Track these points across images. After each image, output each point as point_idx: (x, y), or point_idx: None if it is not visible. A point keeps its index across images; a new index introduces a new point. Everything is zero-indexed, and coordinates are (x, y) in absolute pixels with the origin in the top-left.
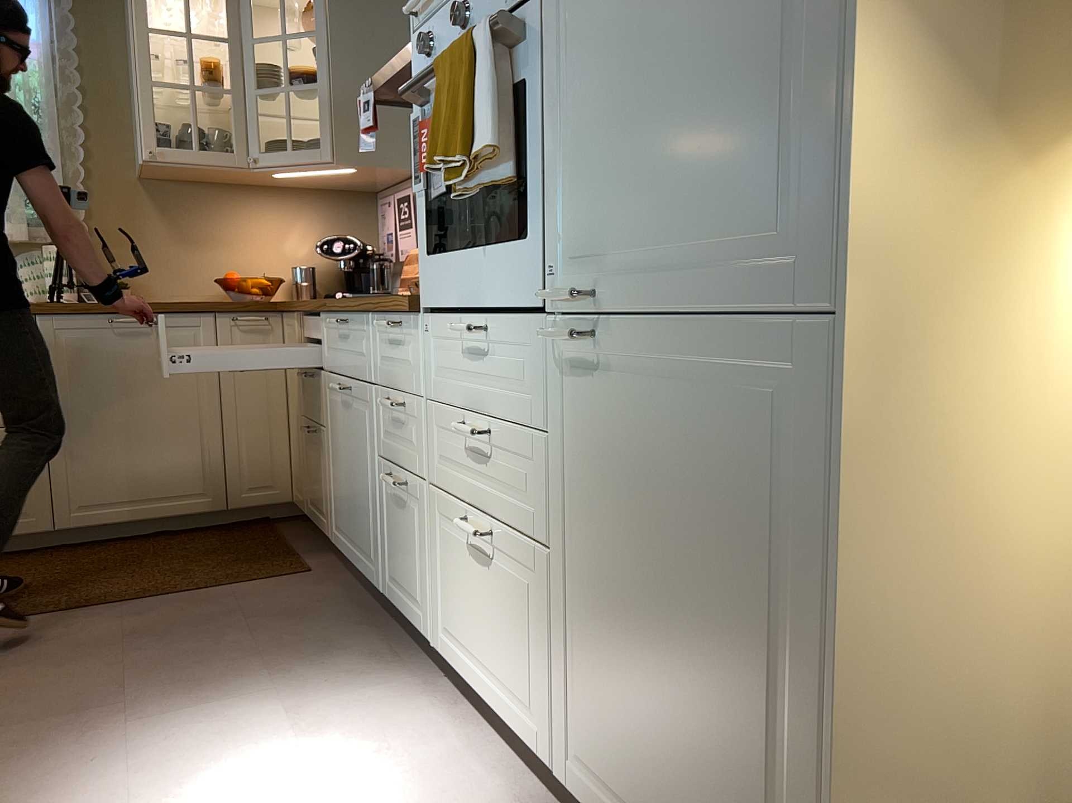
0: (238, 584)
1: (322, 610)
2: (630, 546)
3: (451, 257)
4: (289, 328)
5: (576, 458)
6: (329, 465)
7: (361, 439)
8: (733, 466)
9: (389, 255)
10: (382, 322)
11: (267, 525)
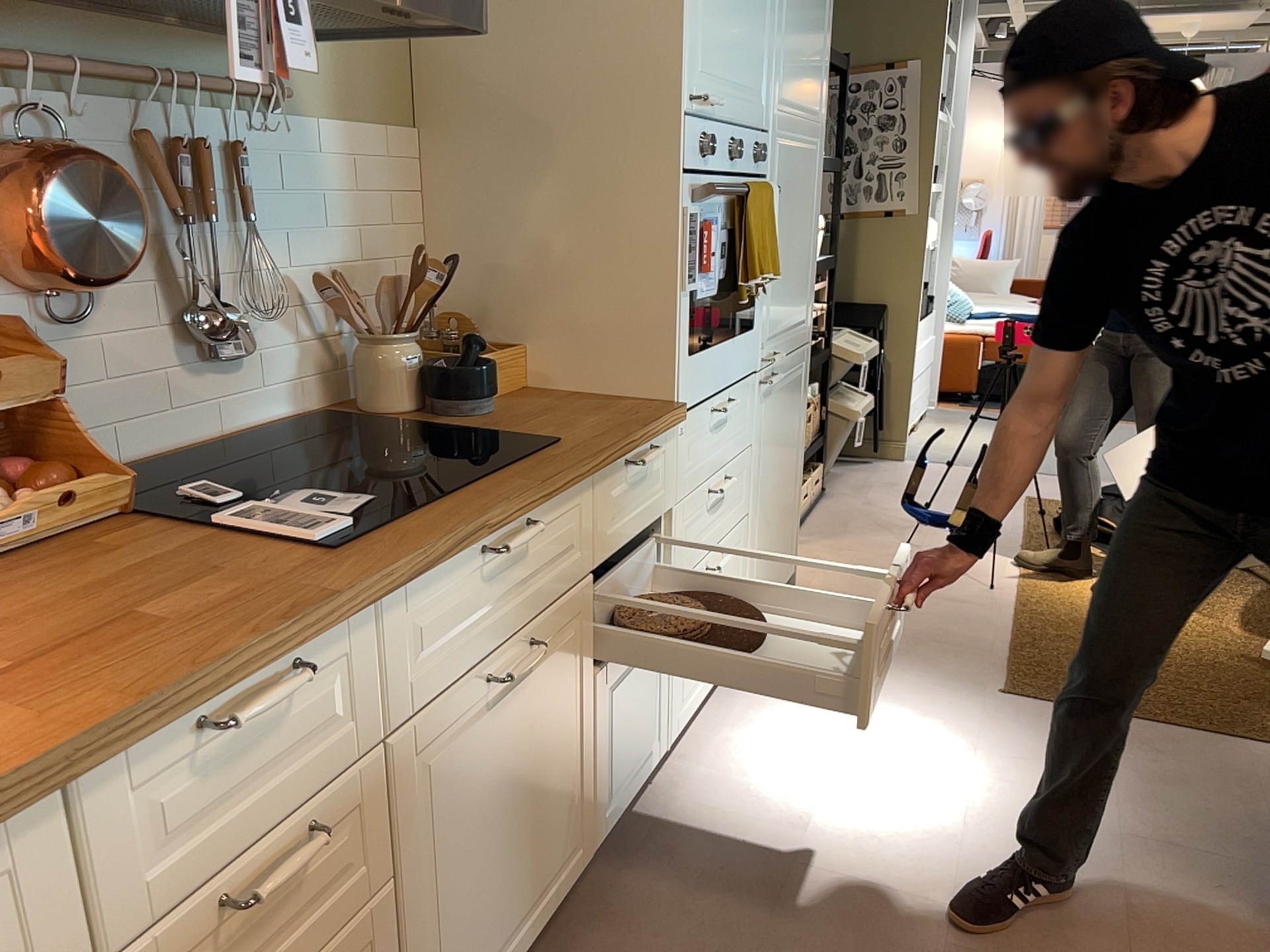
0: None
1: None
2: (774, 466)
3: (709, 353)
4: None
5: (761, 445)
6: (414, 936)
7: (554, 698)
8: (794, 403)
9: None
10: (618, 466)
11: None
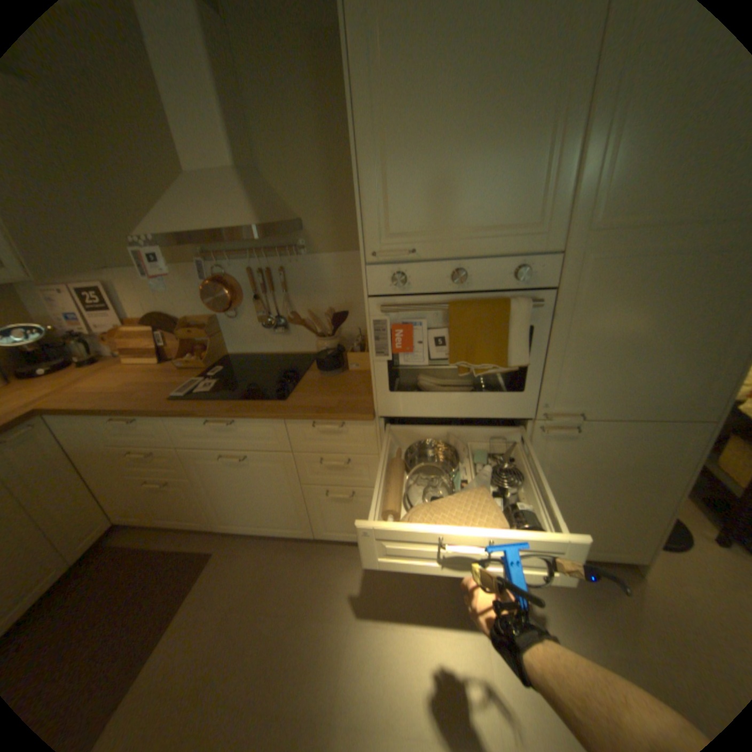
0: (183, 599)
1: (268, 569)
2: (580, 485)
3: (422, 394)
4: (68, 425)
5: (546, 465)
6: (202, 497)
7: (269, 479)
8: (648, 459)
9: (76, 330)
10: (307, 422)
11: (104, 550)
